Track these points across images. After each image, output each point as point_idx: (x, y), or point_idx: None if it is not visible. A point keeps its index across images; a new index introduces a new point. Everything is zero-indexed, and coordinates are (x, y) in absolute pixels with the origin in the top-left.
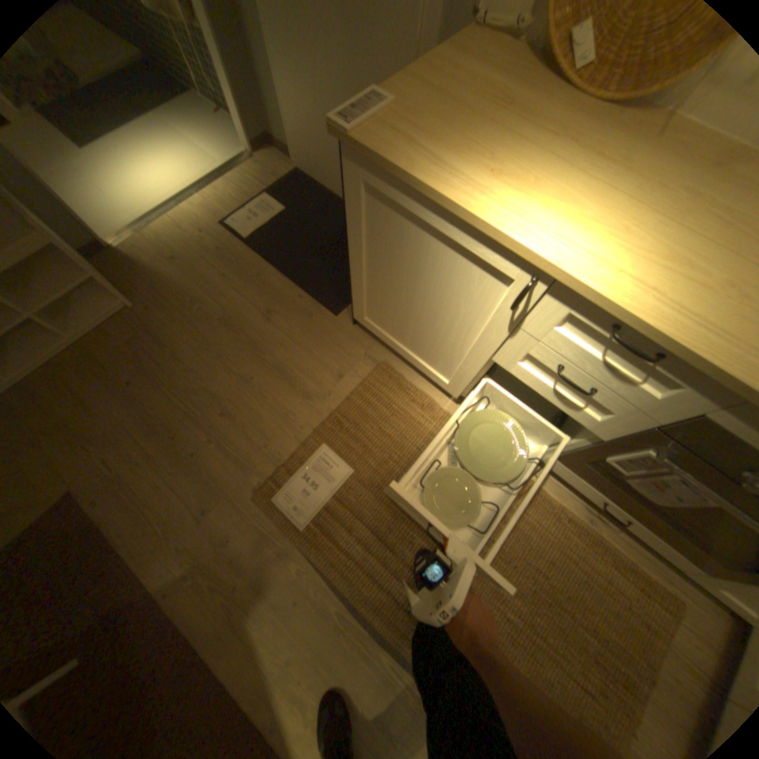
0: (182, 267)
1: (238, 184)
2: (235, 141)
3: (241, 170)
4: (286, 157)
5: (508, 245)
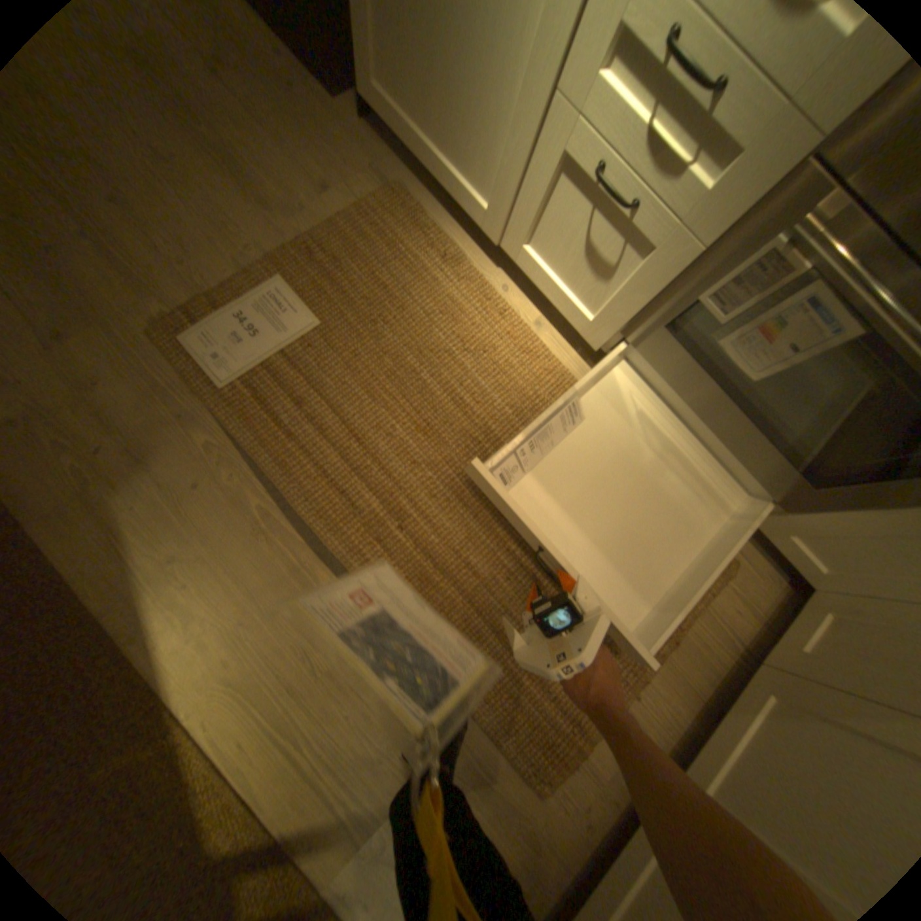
0: None
1: None
2: None
3: None
4: None
5: None
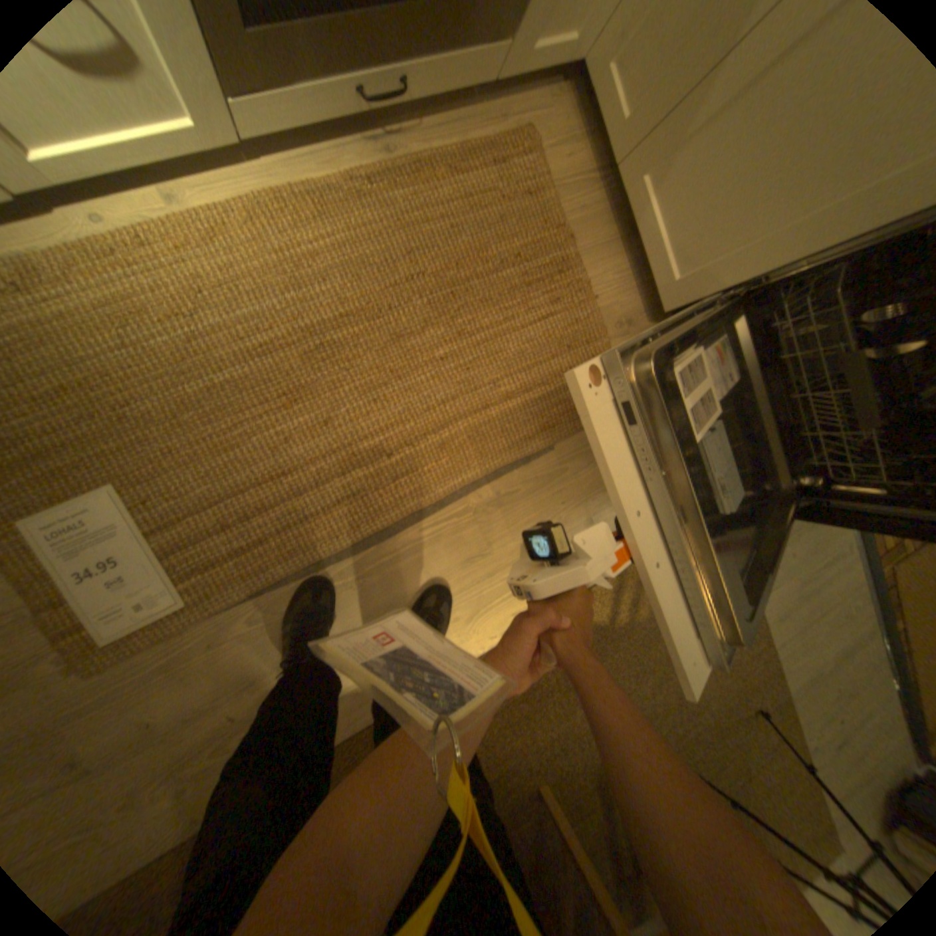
0: None
1: None
2: None
3: None
4: None
5: None
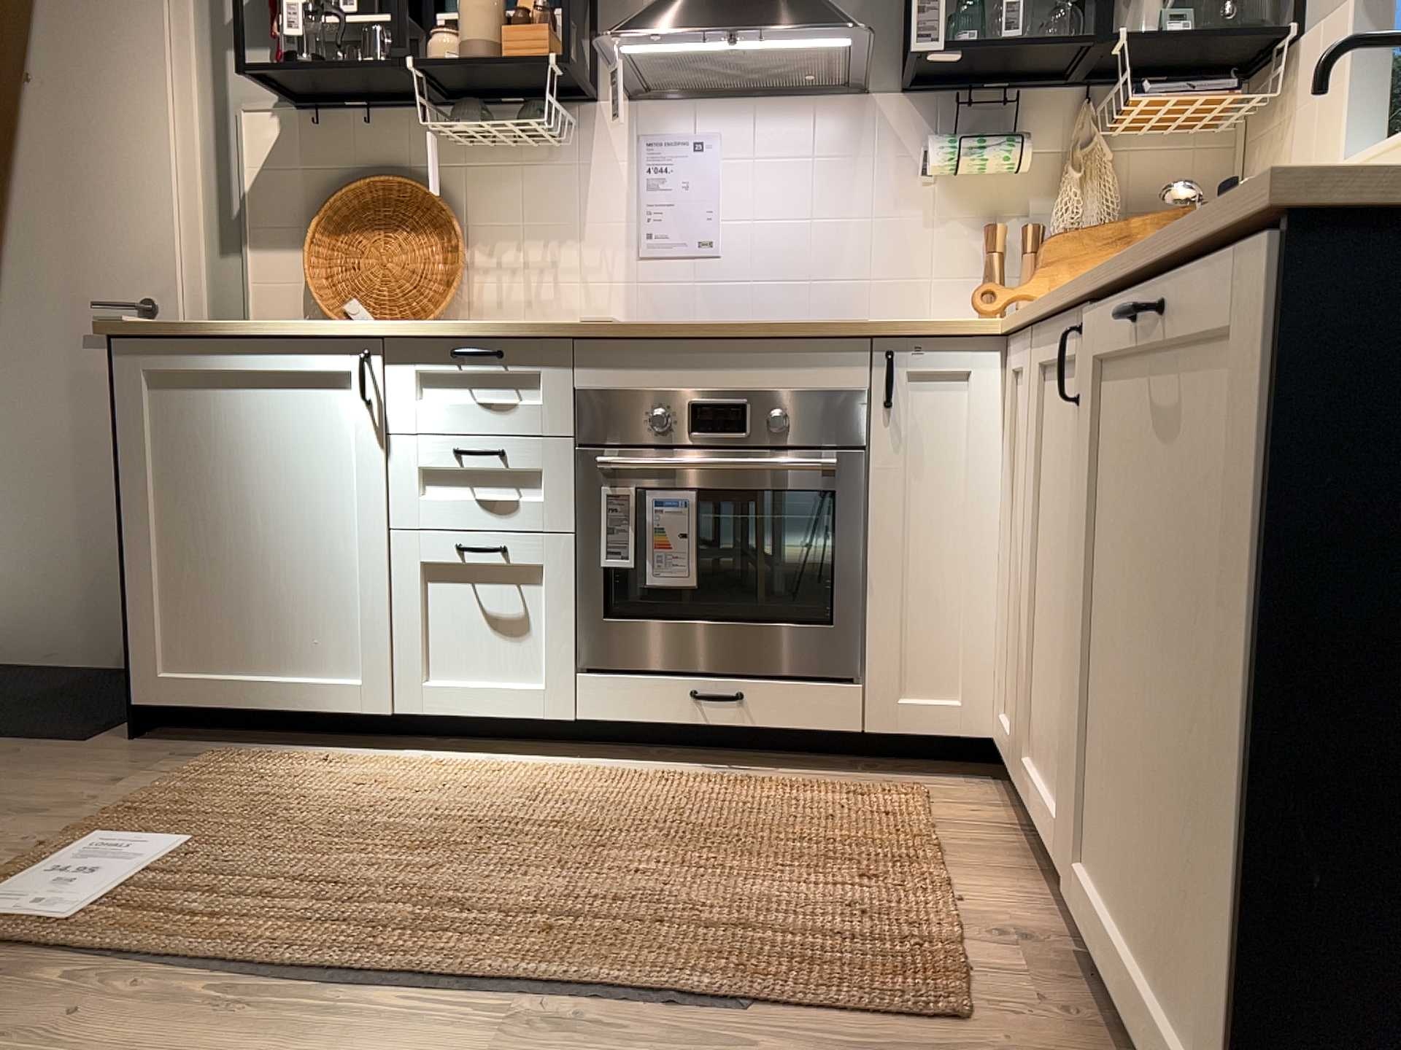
0: None
1: None
2: None
3: None
4: None
5: (323, 339)
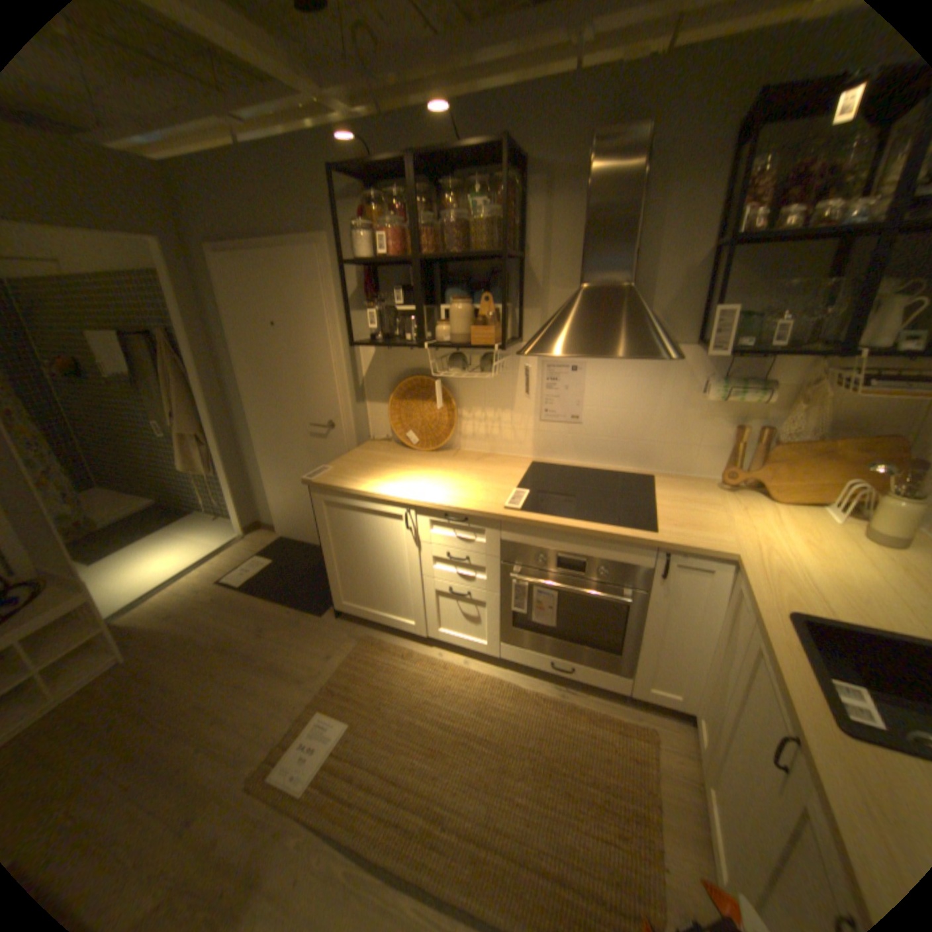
0: (177, 621)
1: (231, 556)
2: (229, 532)
3: (234, 547)
4: (271, 532)
5: (390, 500)
